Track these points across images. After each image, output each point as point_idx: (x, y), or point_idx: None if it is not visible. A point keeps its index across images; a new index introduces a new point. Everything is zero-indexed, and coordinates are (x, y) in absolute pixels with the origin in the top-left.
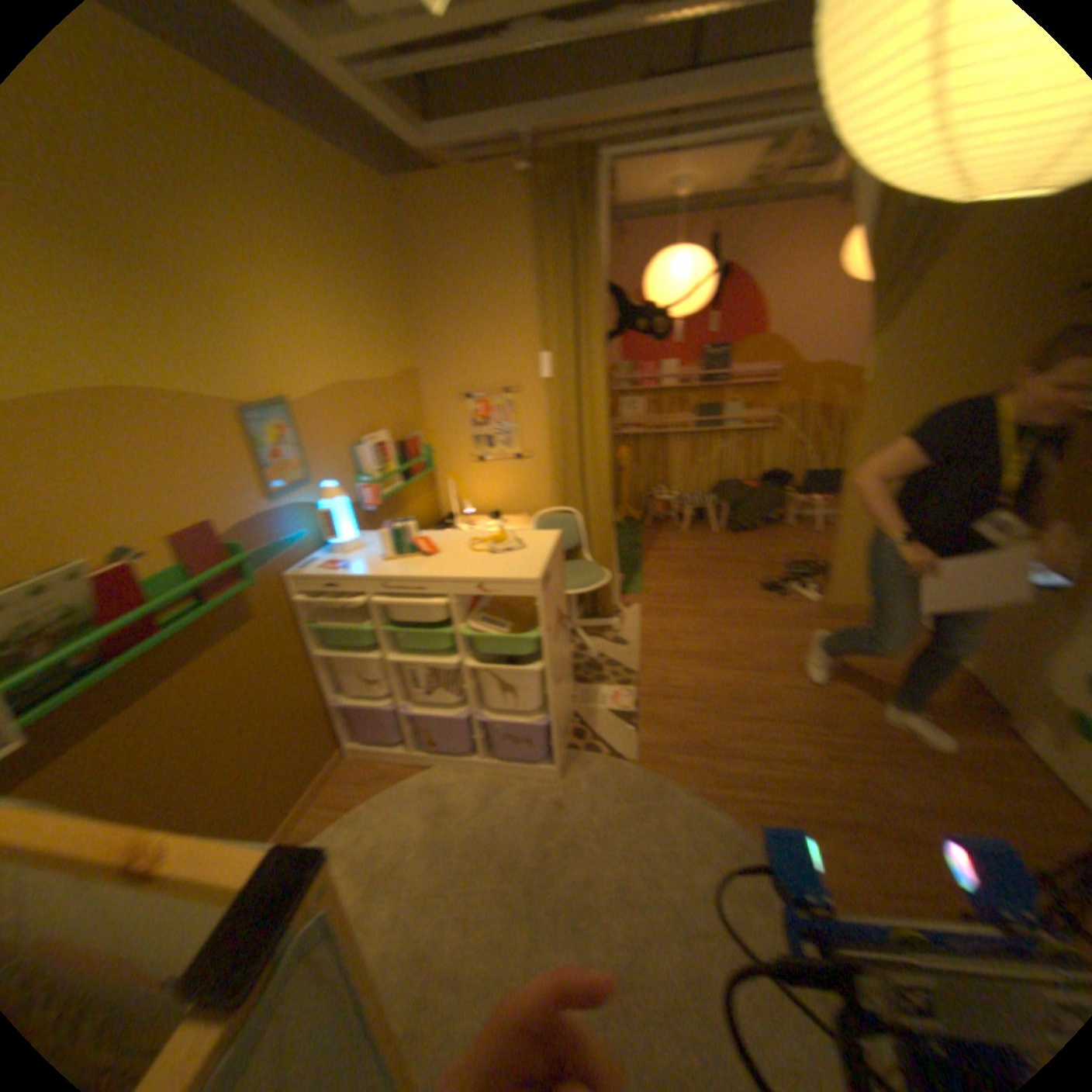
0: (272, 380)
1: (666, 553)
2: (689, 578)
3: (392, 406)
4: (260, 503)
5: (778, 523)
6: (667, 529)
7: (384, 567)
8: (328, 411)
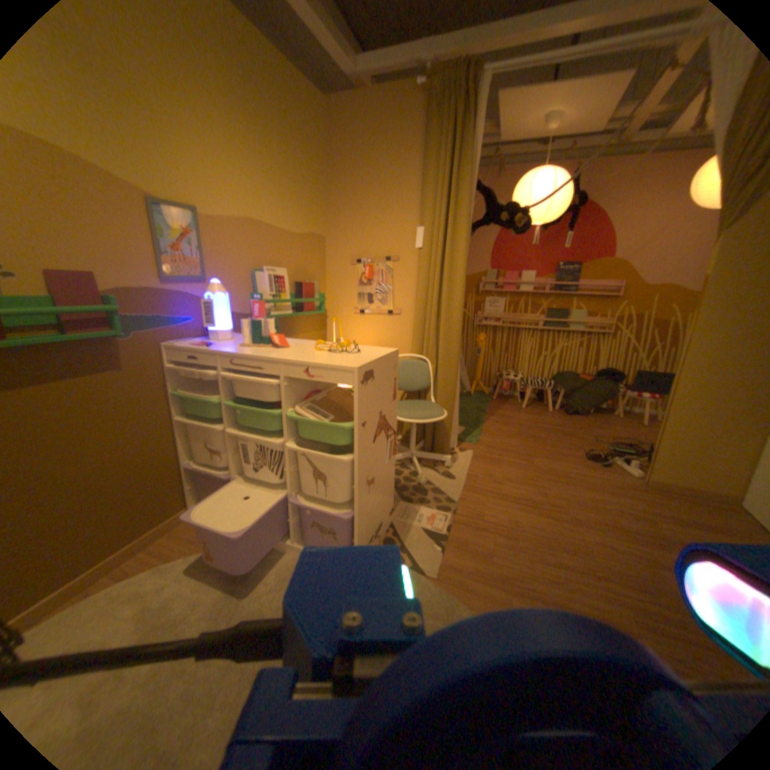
0: (191, 193)
1: (507, 420)
2: (522, 440)
3: (299, 257)
4: (156, 282)
5: (609, 414)
6: (512, 404)
7: (240, 350)
8: (239, 237)
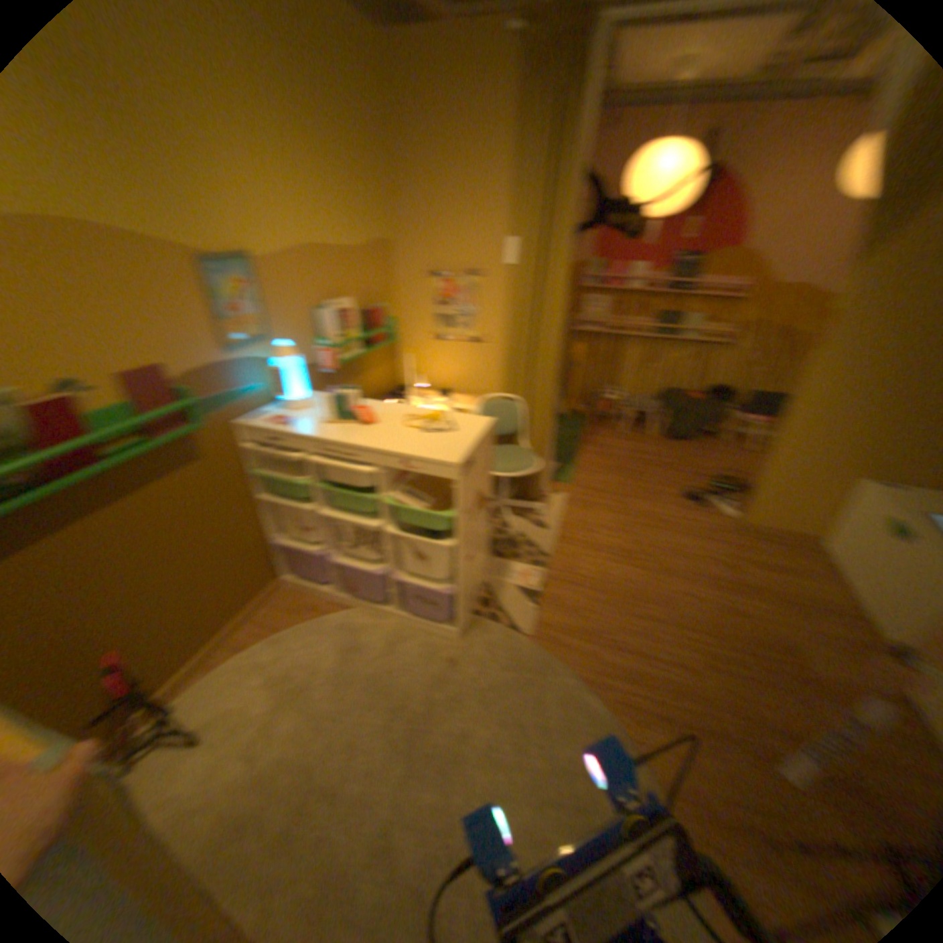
0: (233, 233)
1: (601, 450)
2: (616, 476)
3: (359, 275)
4: (213, 354)
5: (713, 437)
6: (607, 426)
7: (321, 430)
8: (291, 272)
